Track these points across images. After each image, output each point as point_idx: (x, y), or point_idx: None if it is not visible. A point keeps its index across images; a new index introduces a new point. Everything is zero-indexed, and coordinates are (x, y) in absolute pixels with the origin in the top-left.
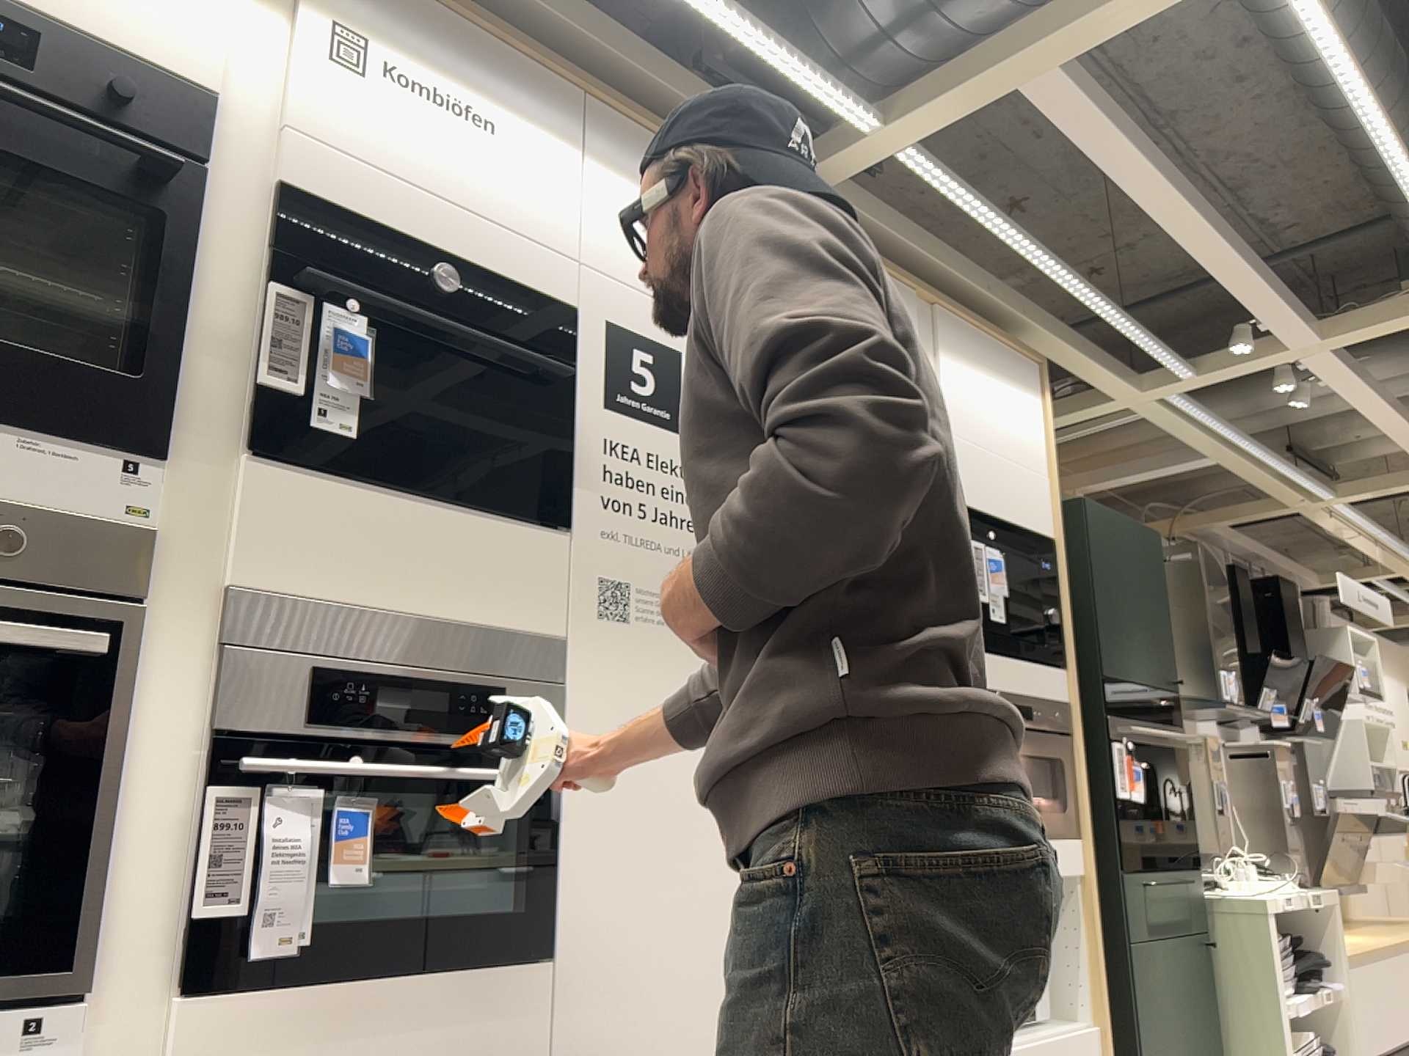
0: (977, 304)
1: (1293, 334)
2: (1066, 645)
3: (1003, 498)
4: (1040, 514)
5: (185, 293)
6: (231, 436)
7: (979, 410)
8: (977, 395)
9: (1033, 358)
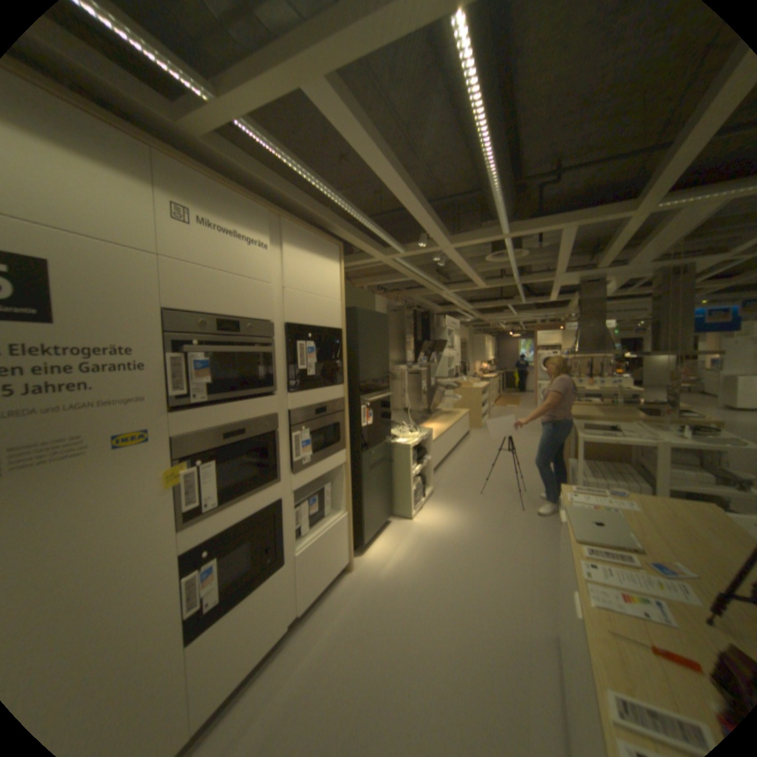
0: (309, 216)
1: (443, 242)
2: (344, 374)
3: (317, 317)
4: (335, 320)
5: None
6: None
7: (306, 275)
8: (305, 267)
9: (337, 245)
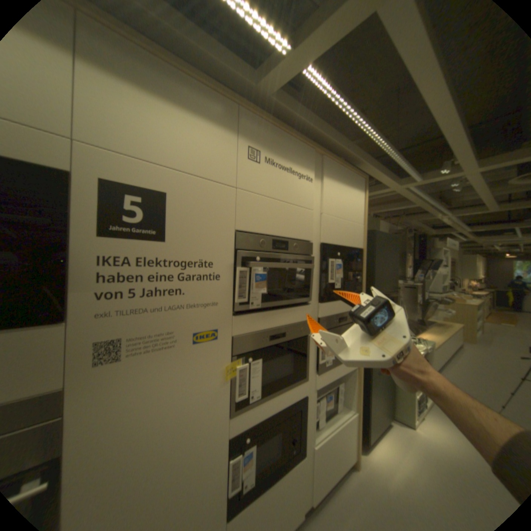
0: (343, 154)
1: (471, 166)
2: (363, 288)
3: (345, 238)
4: (358, 240)
5: None
6: None
7: (338, 202)
8: (339, 196)
9: (363, 177)
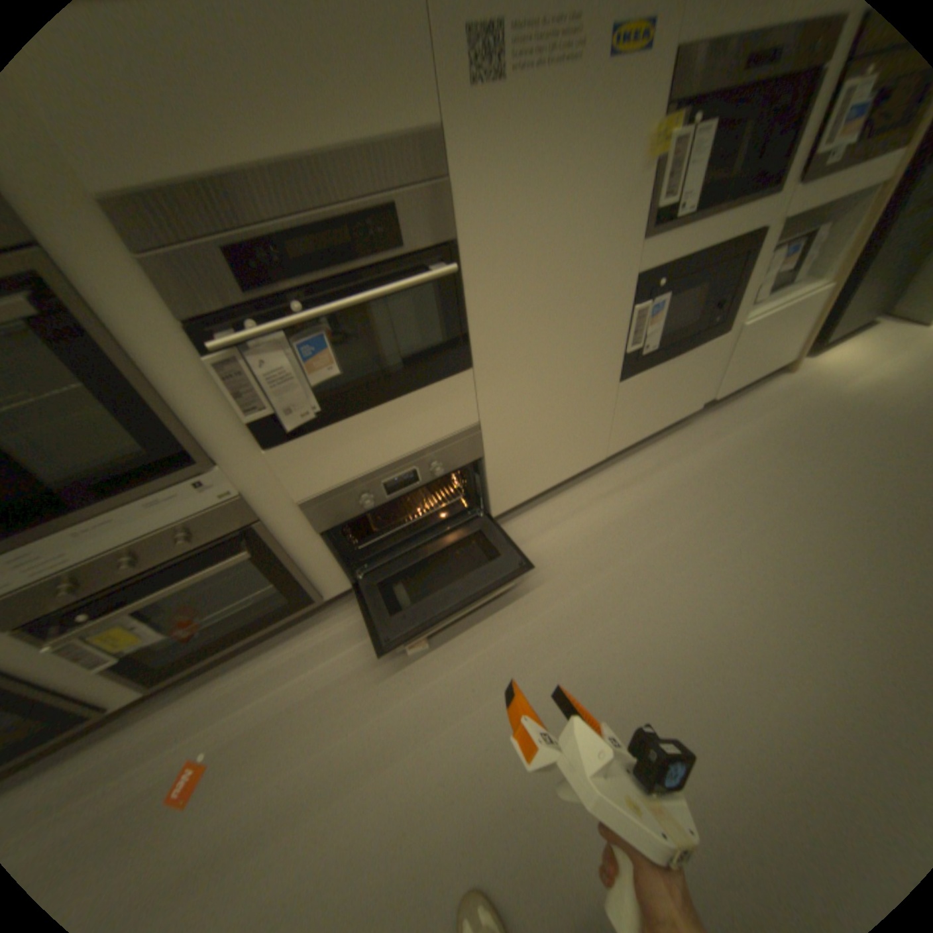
0: None
1: None
2: None
3: None
4: None
5: None
6: None
7: None
8: None
9: None
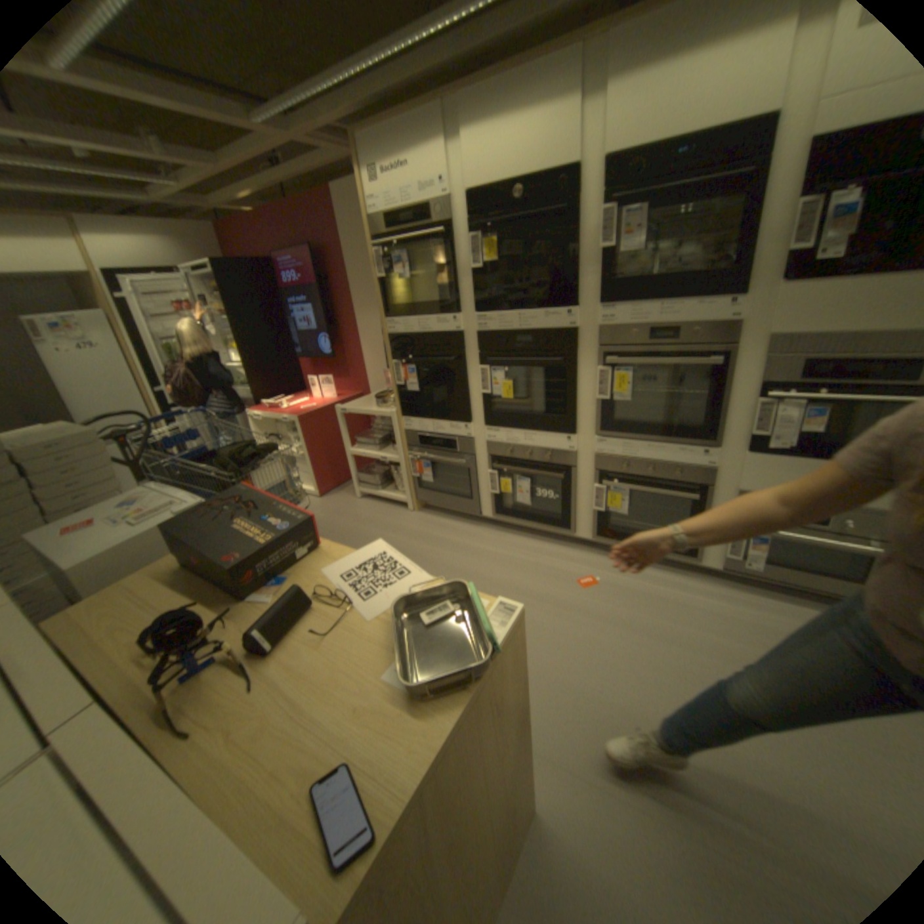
0: None
1: None
2: None
3: None
4: None
5: (758, 222)
6: (775, 275)
7: None
8: None
9: None
